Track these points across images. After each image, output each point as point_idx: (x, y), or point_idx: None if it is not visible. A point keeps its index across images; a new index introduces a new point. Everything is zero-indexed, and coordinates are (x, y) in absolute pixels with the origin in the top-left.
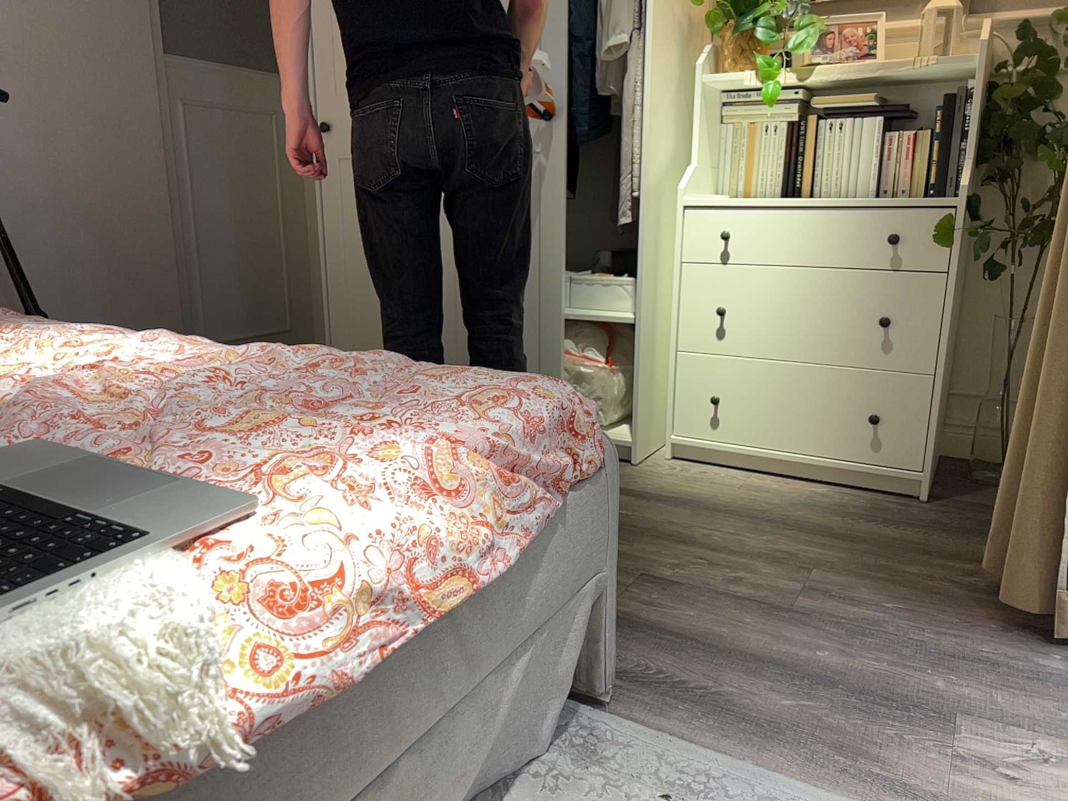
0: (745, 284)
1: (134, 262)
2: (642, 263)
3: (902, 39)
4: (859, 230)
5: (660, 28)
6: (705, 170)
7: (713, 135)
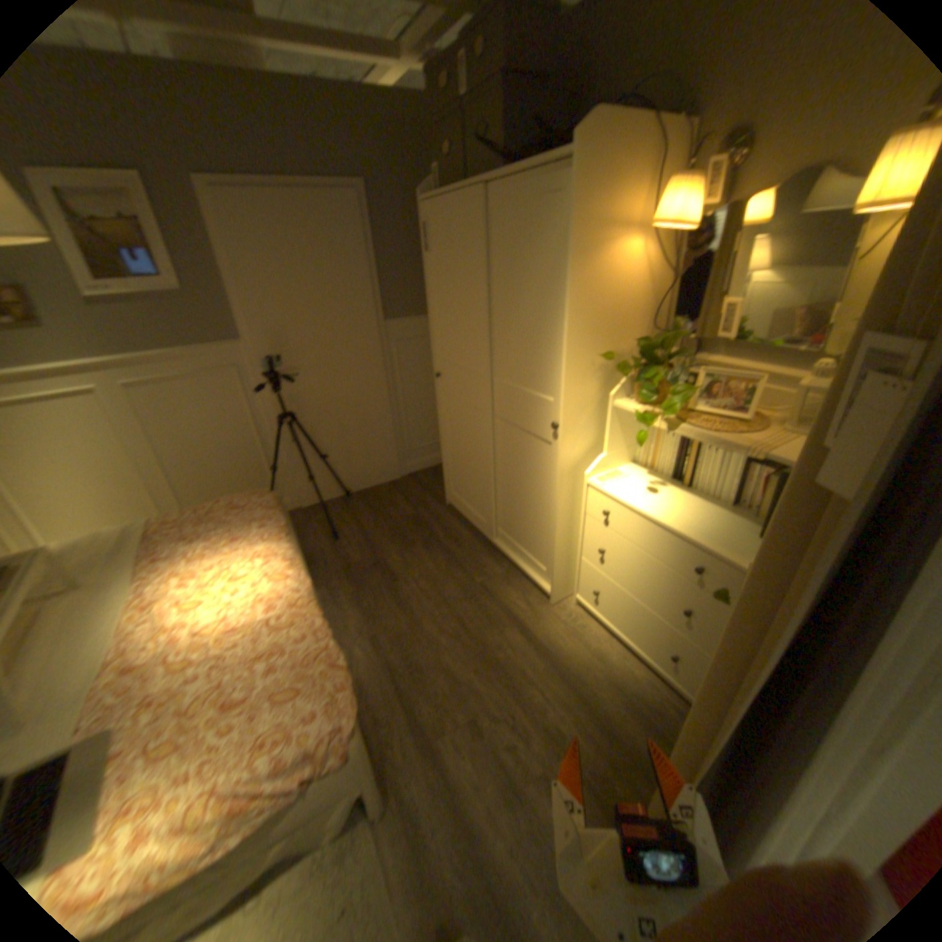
0: (615, 544)
1: (369, 424)
2: (557, 513)
3: (795, 384)
4: (681, 551)
5: (576, 380)
6: (619, 453)
7: (630, 429)
